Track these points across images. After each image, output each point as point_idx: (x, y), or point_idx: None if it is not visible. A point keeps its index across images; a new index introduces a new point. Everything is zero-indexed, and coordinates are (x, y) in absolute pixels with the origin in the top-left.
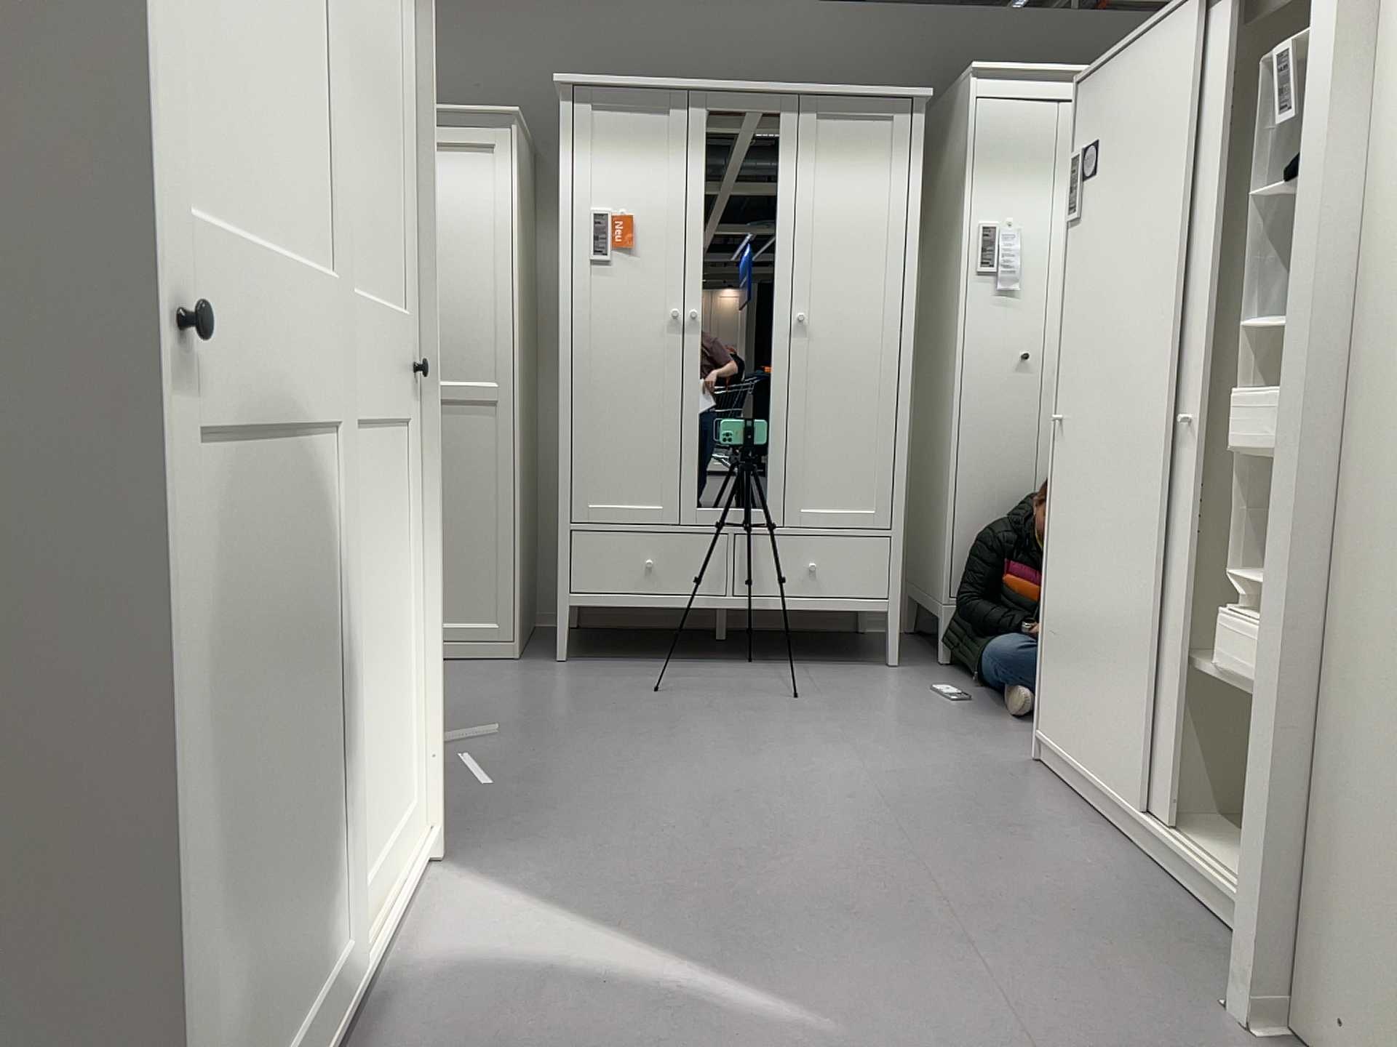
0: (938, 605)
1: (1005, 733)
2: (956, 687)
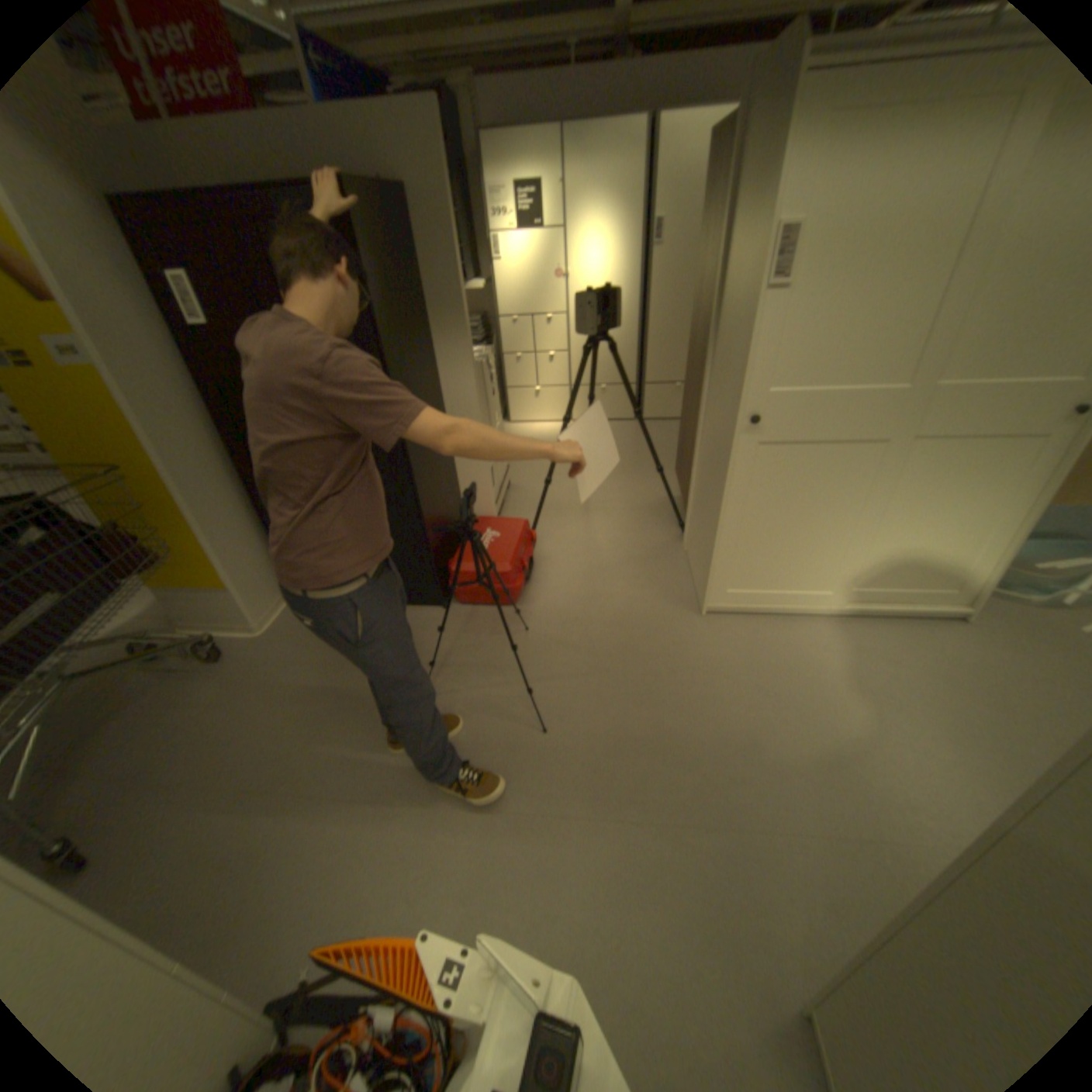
0: None
1: None
2: None
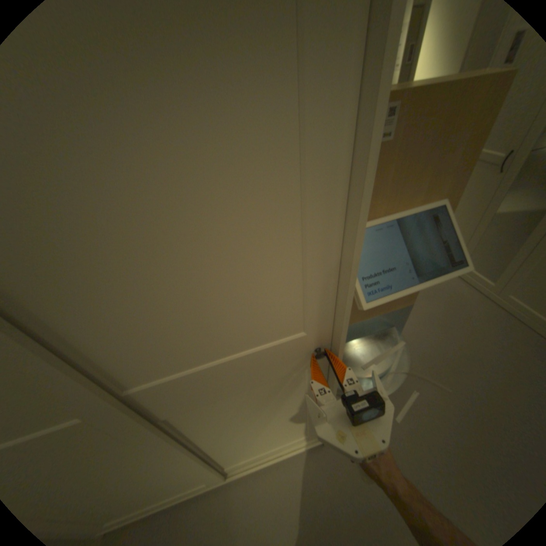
0: None
1: None
2: None
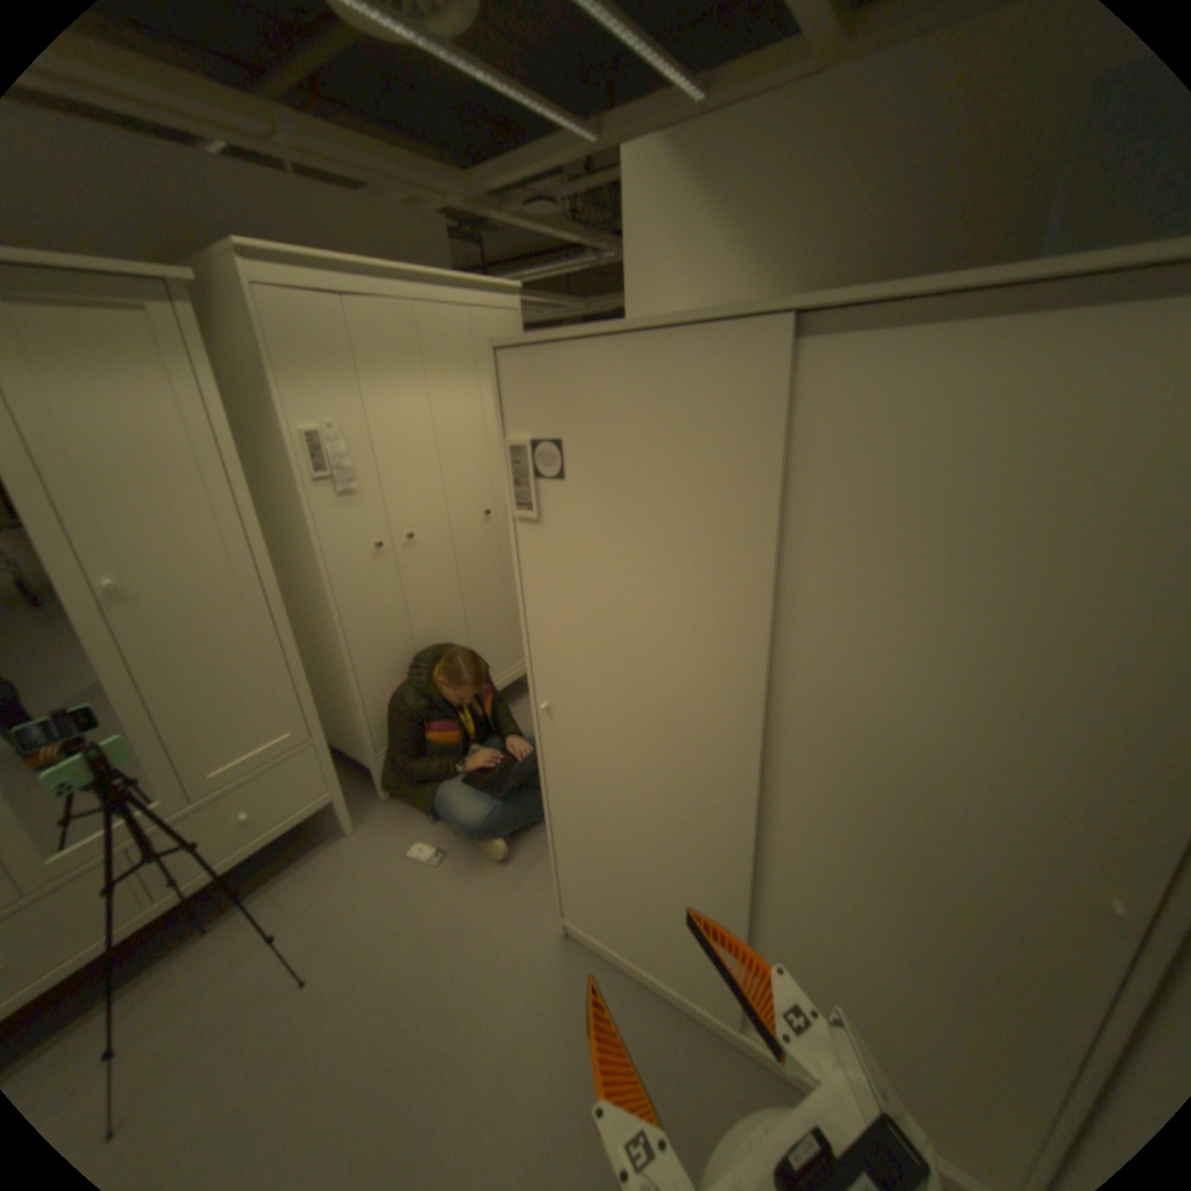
0: (360, 759)
1: (506, 898)
2: (418, 838)
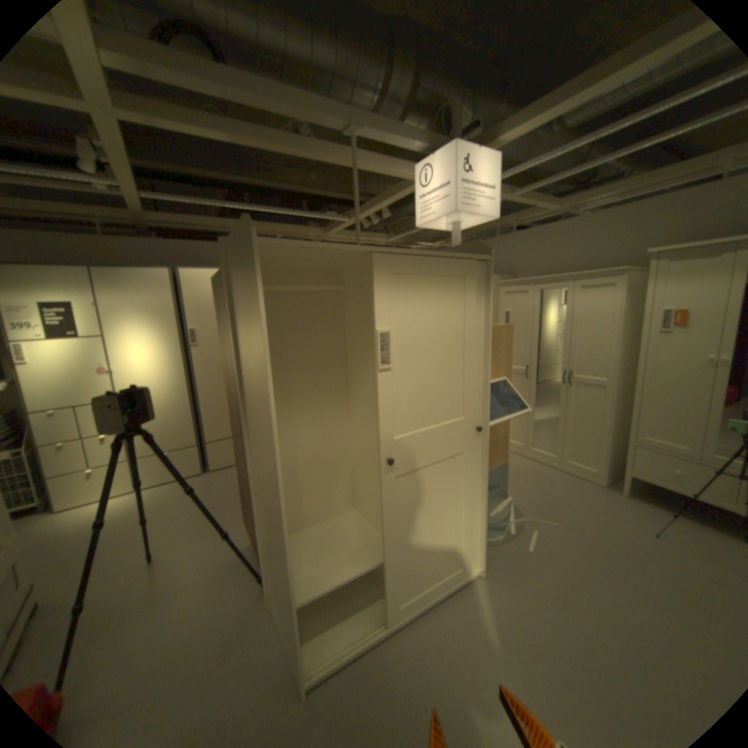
0: None
1: None
2: None
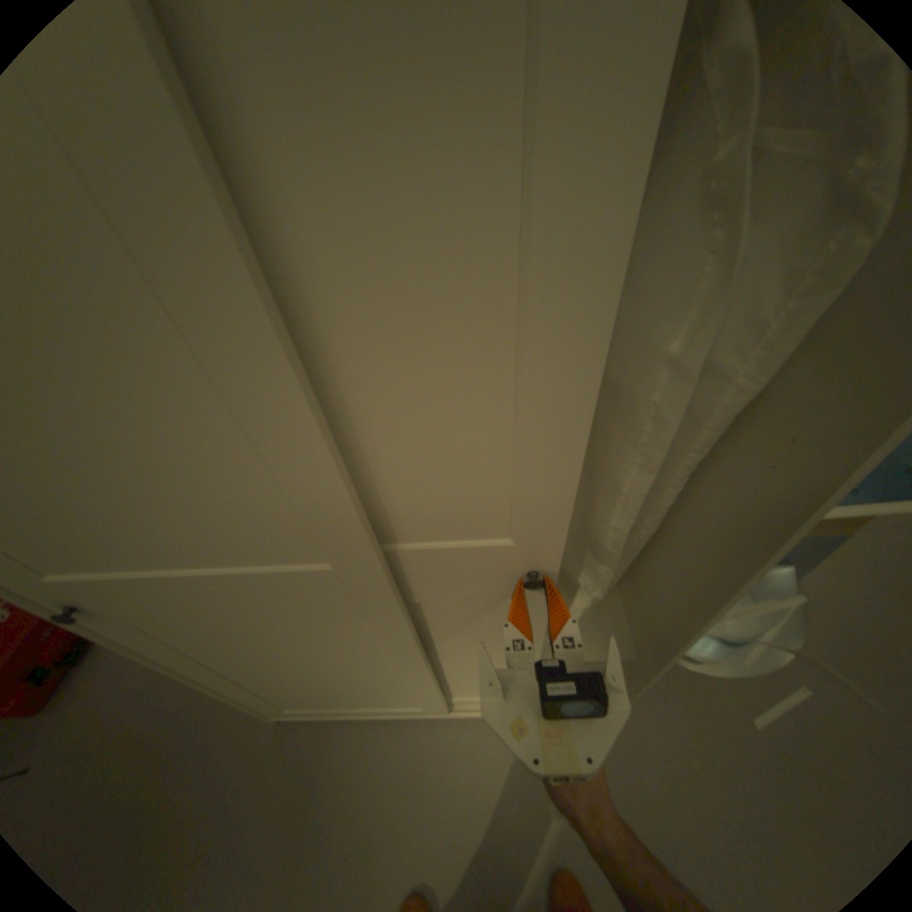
0: None
1: None
2: None
